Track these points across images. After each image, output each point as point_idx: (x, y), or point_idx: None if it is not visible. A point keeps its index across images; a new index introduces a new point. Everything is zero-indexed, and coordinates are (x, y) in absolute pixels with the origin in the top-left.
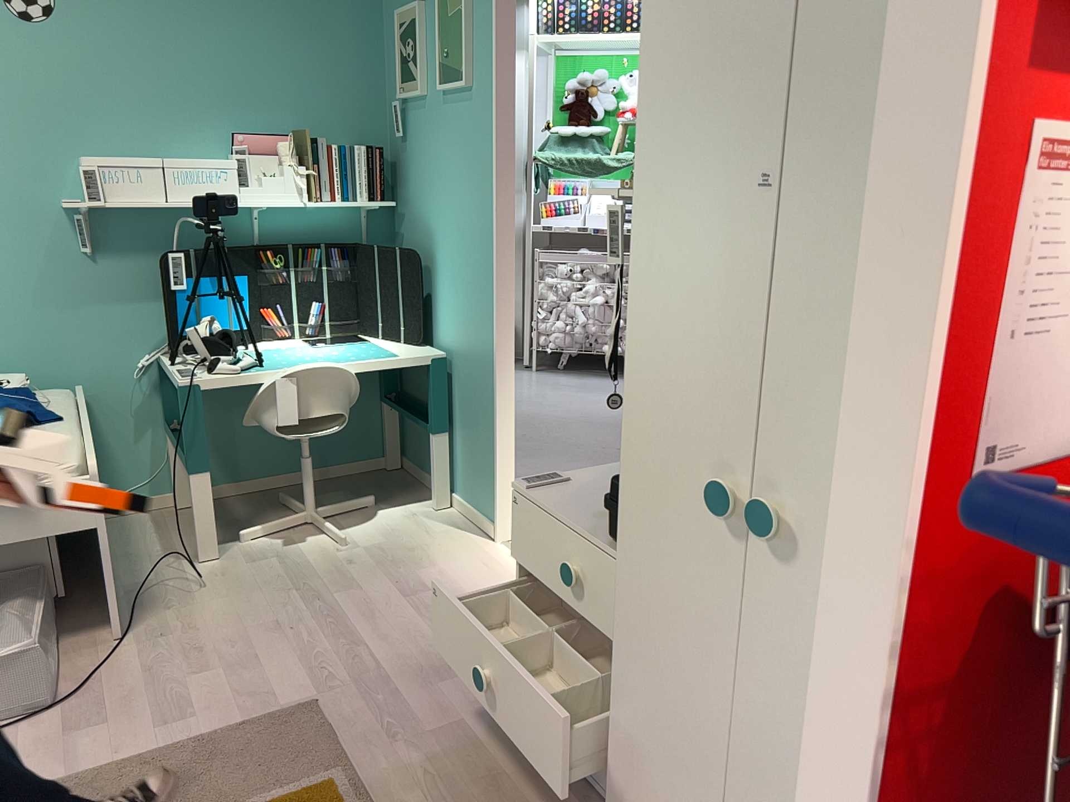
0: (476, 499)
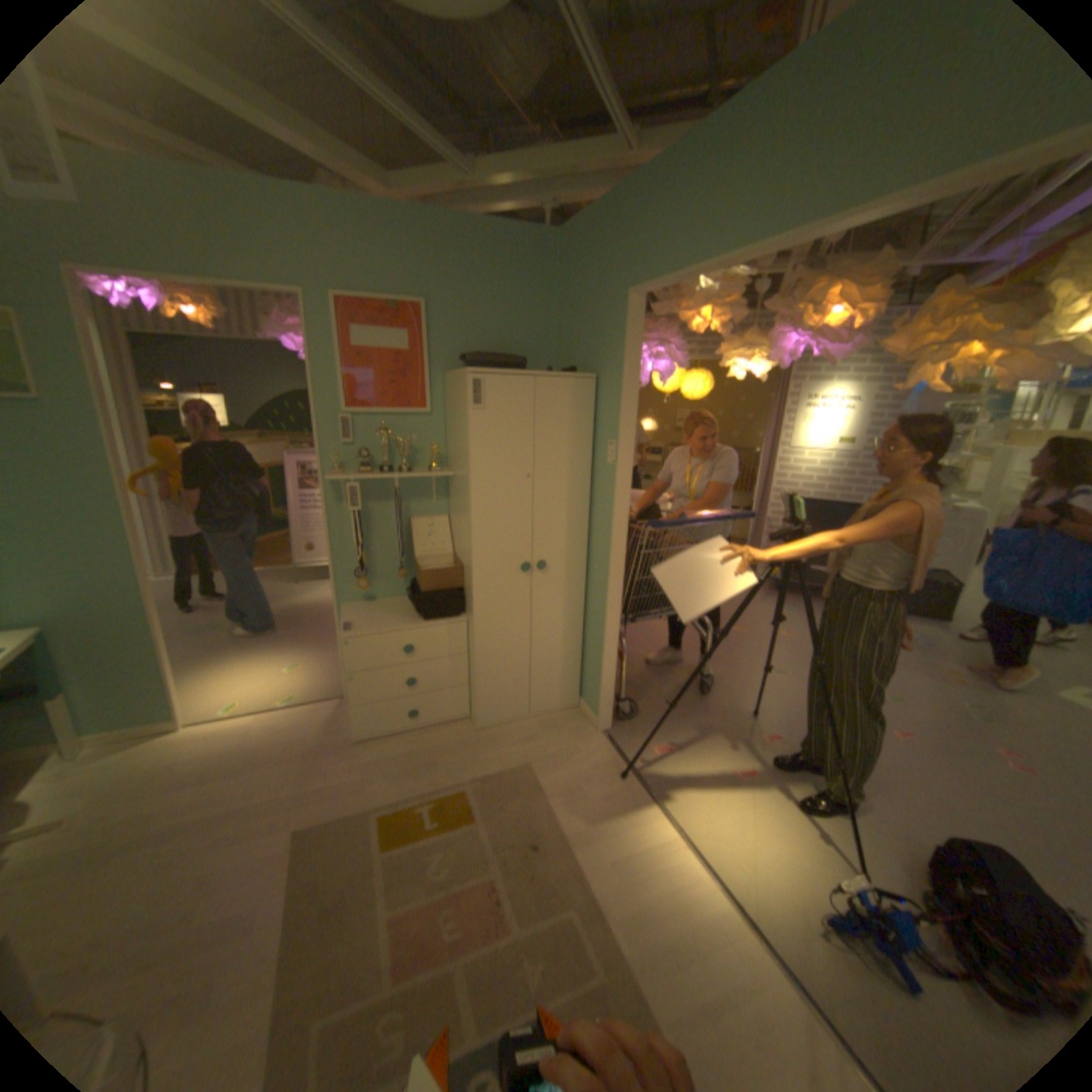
0: (129, 719)
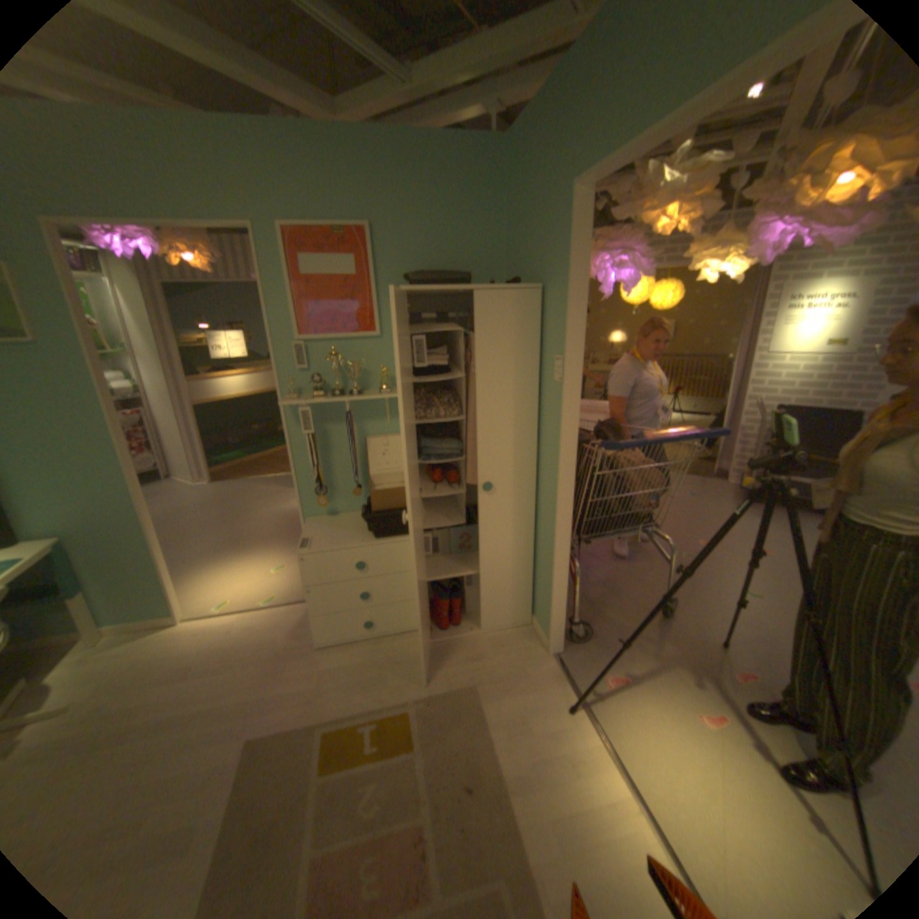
0: (137, 615)
